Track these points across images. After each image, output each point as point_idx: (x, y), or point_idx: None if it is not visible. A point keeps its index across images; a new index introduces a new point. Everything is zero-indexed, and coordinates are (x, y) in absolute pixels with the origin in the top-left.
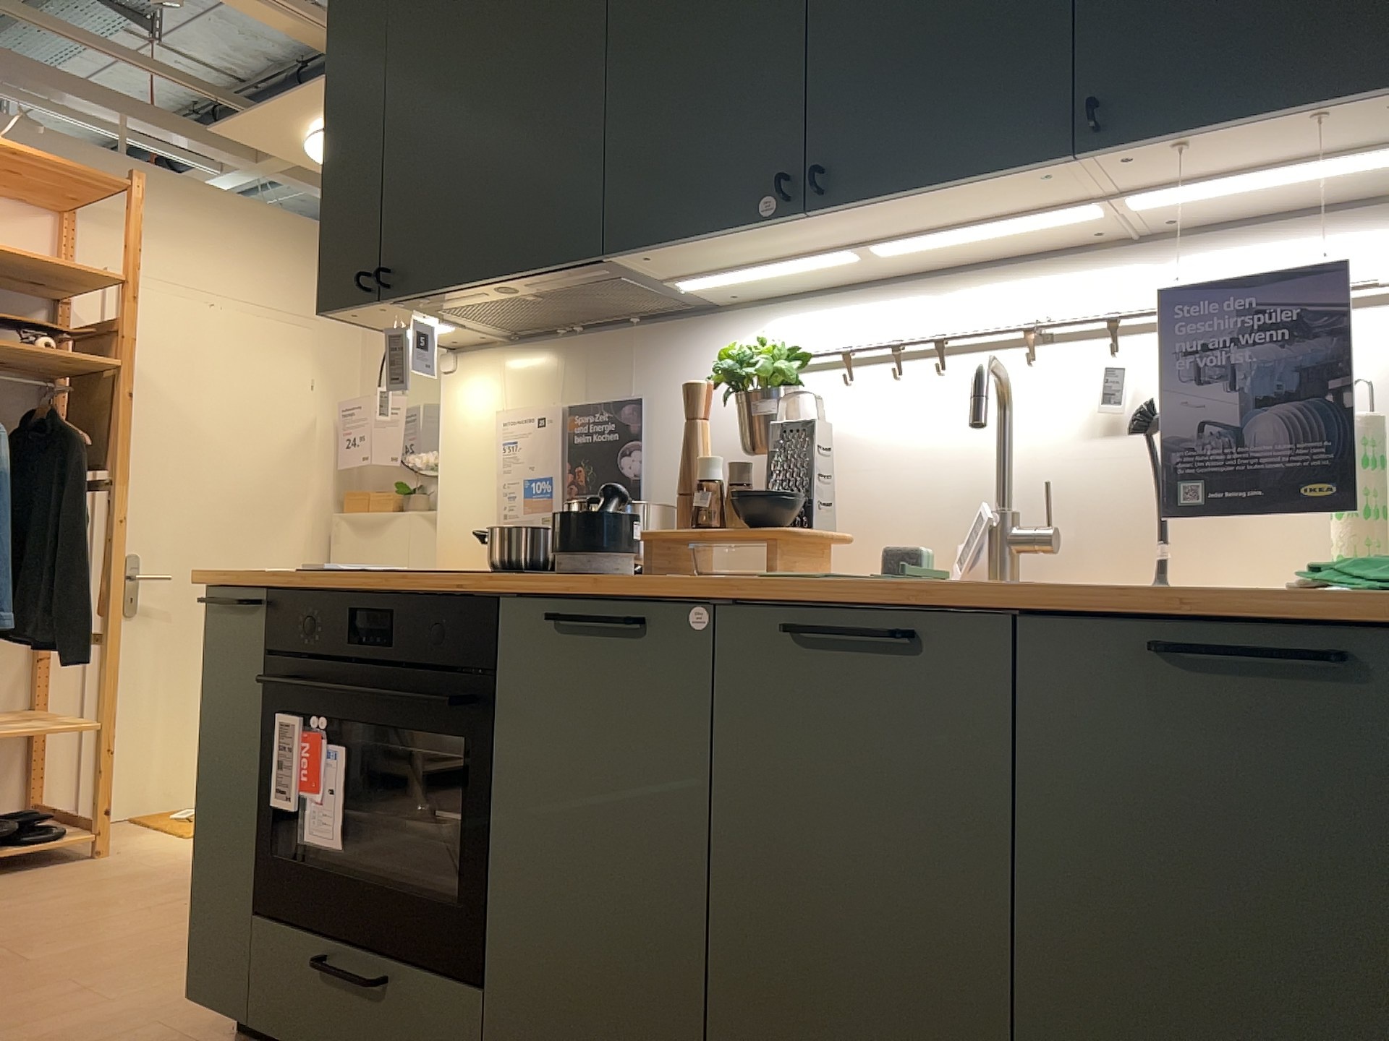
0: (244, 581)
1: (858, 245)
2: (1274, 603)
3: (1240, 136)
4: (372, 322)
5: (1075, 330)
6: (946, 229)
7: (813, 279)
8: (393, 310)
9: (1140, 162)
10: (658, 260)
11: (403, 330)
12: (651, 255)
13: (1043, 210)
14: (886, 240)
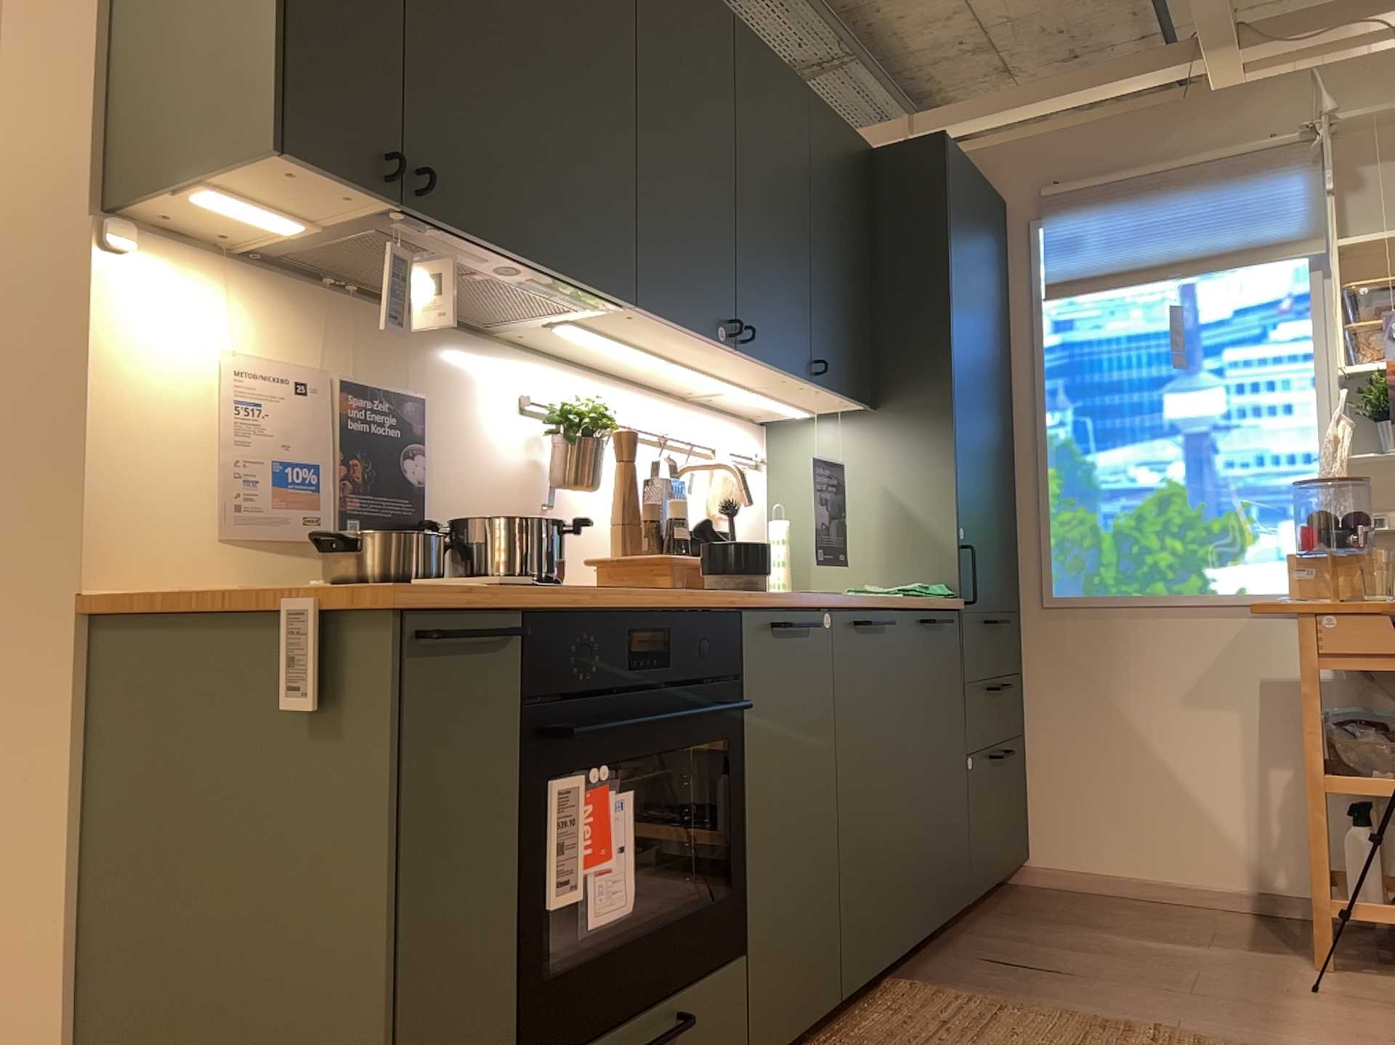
0: (496, 601)
1: (675, 360)
2: (930, 602)
3: (827, 394)
4: (262, 182)
5: (673, 442)
6: (709, 372)
7: (576, 349)
8: (353, 203)
9: (802, 387)
10: (621, 317)
11: (407, 255)
12: (638, 316)
13: (739, 383)
14: (687, 364)
